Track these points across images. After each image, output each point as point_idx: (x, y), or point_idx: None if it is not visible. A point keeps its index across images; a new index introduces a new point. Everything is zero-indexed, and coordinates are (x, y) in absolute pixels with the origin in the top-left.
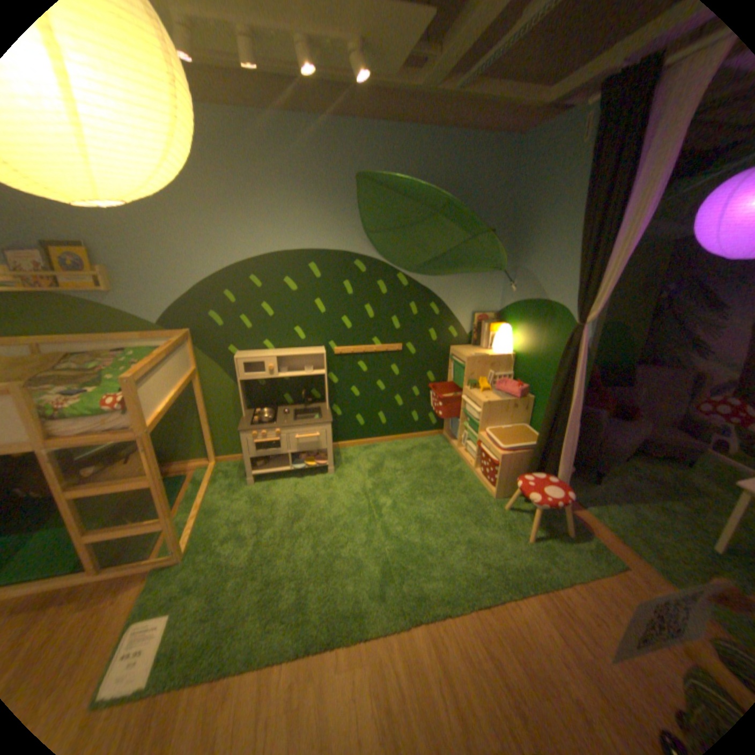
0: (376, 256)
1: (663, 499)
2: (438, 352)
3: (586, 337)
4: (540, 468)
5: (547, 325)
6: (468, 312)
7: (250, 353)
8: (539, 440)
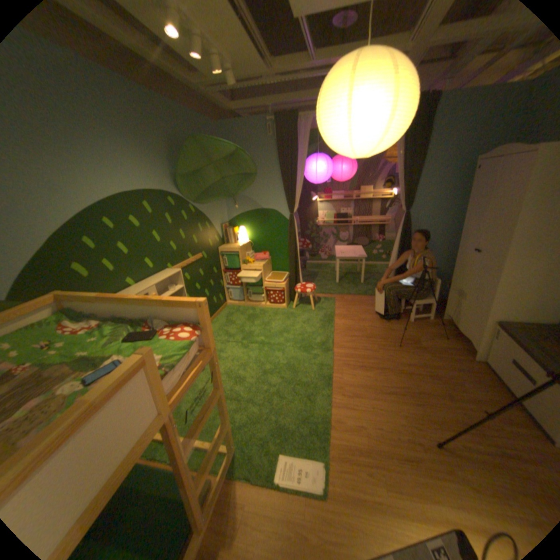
0: (177, 193)
1: (313, 279)
2: (214, 253)
3: (294, 219)
4: (296, 282)
5: (266, 221)
6: (219, 225)
7: (122, 293)
8: (290, 271)
